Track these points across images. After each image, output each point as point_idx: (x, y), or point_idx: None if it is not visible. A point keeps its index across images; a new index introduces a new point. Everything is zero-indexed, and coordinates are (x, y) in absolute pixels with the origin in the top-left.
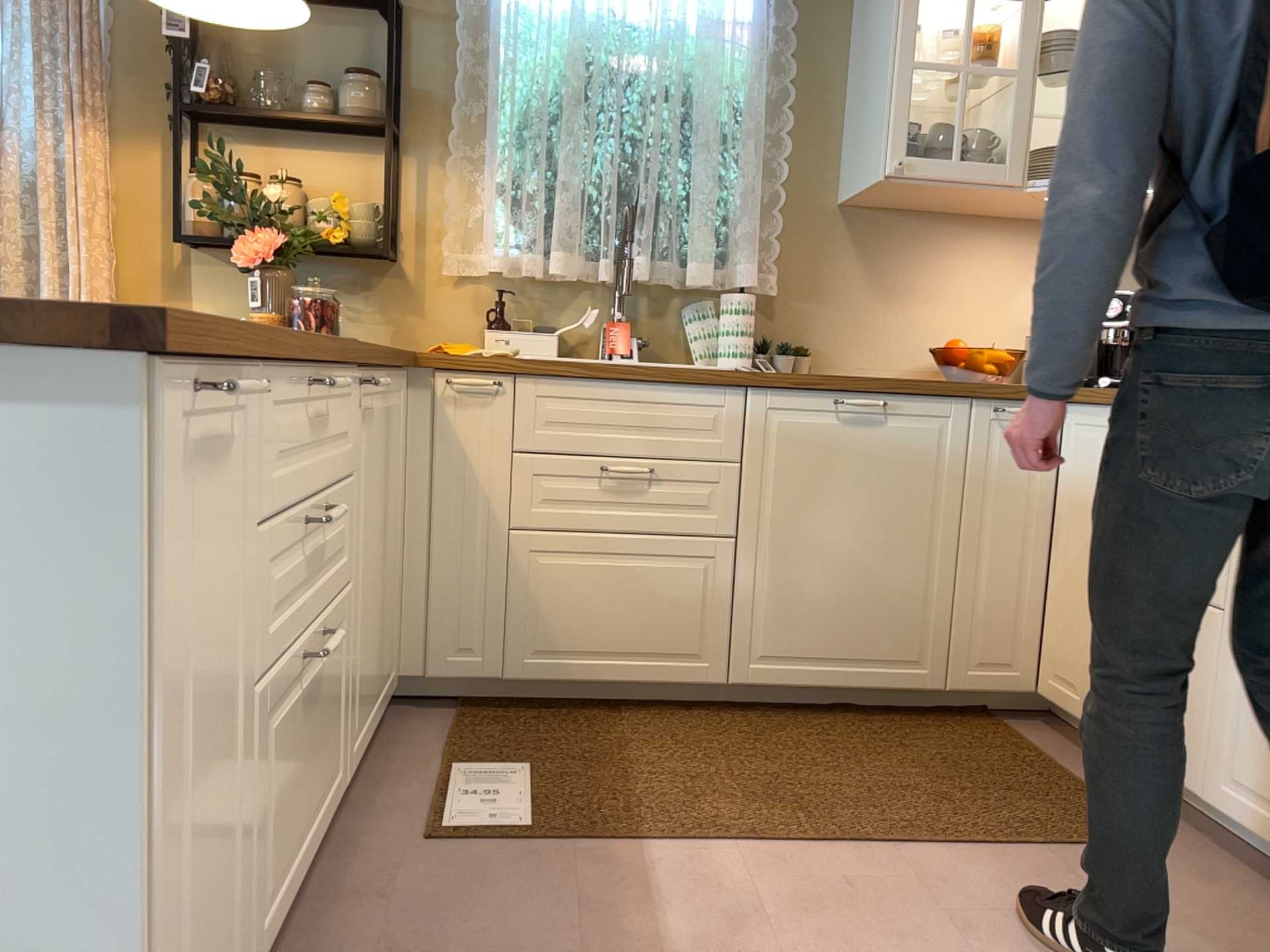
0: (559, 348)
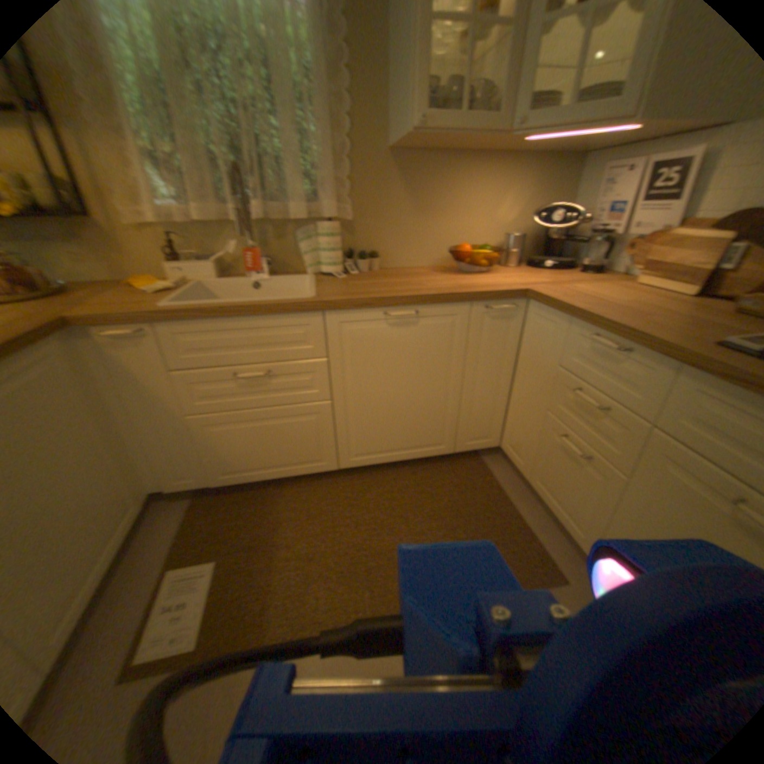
0: (217, 267)
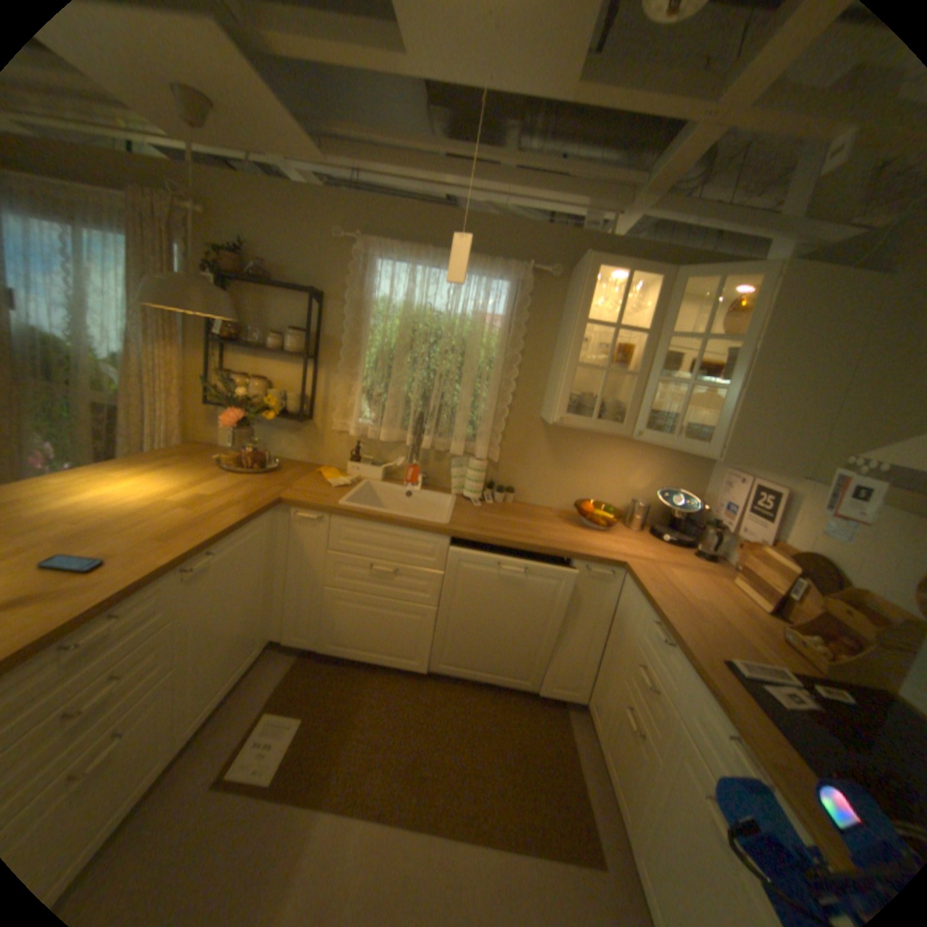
0: (385, 473)
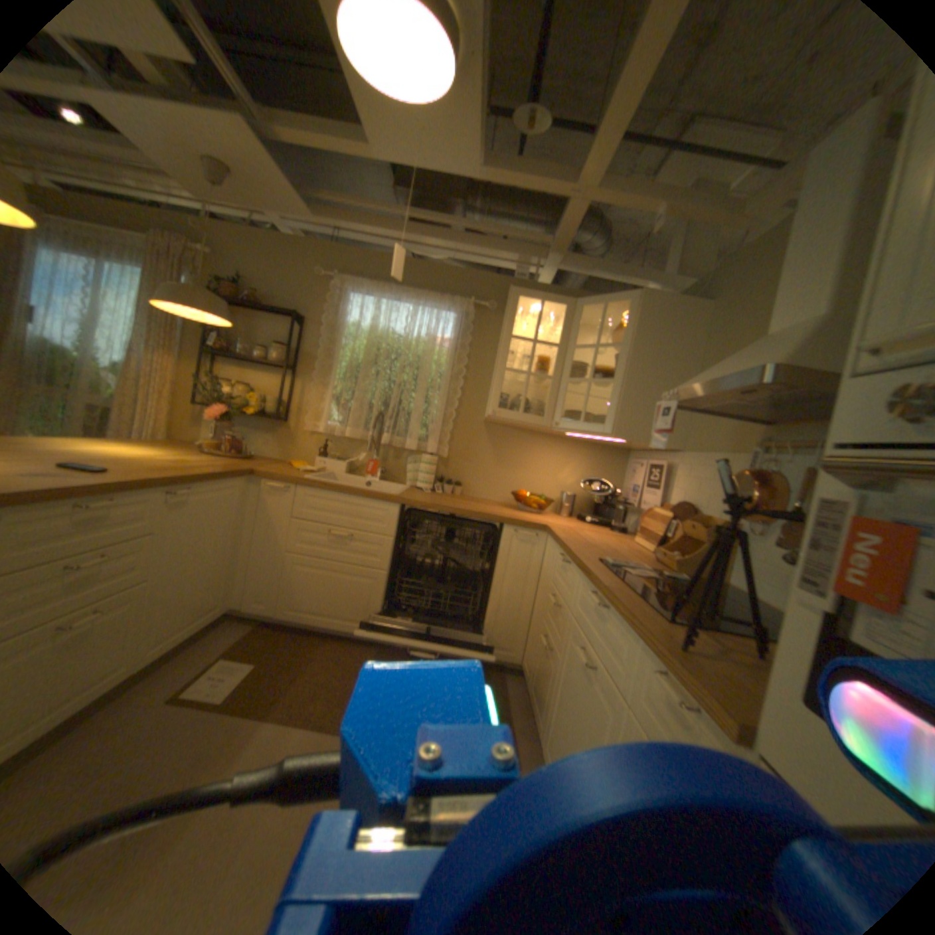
0: (349, 469)
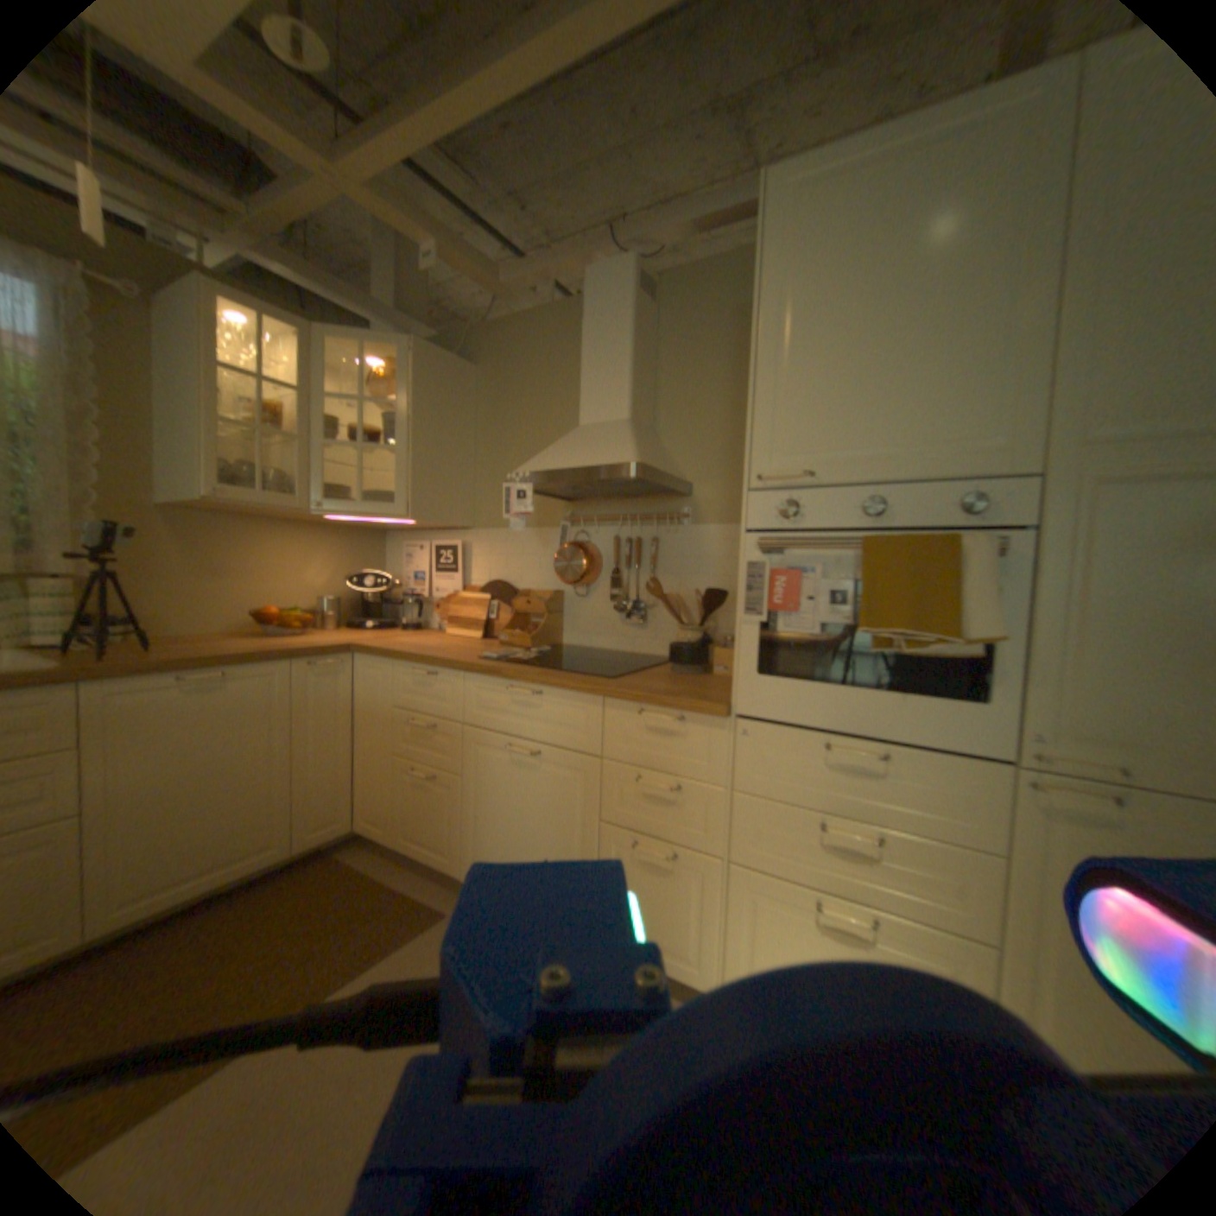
0: None
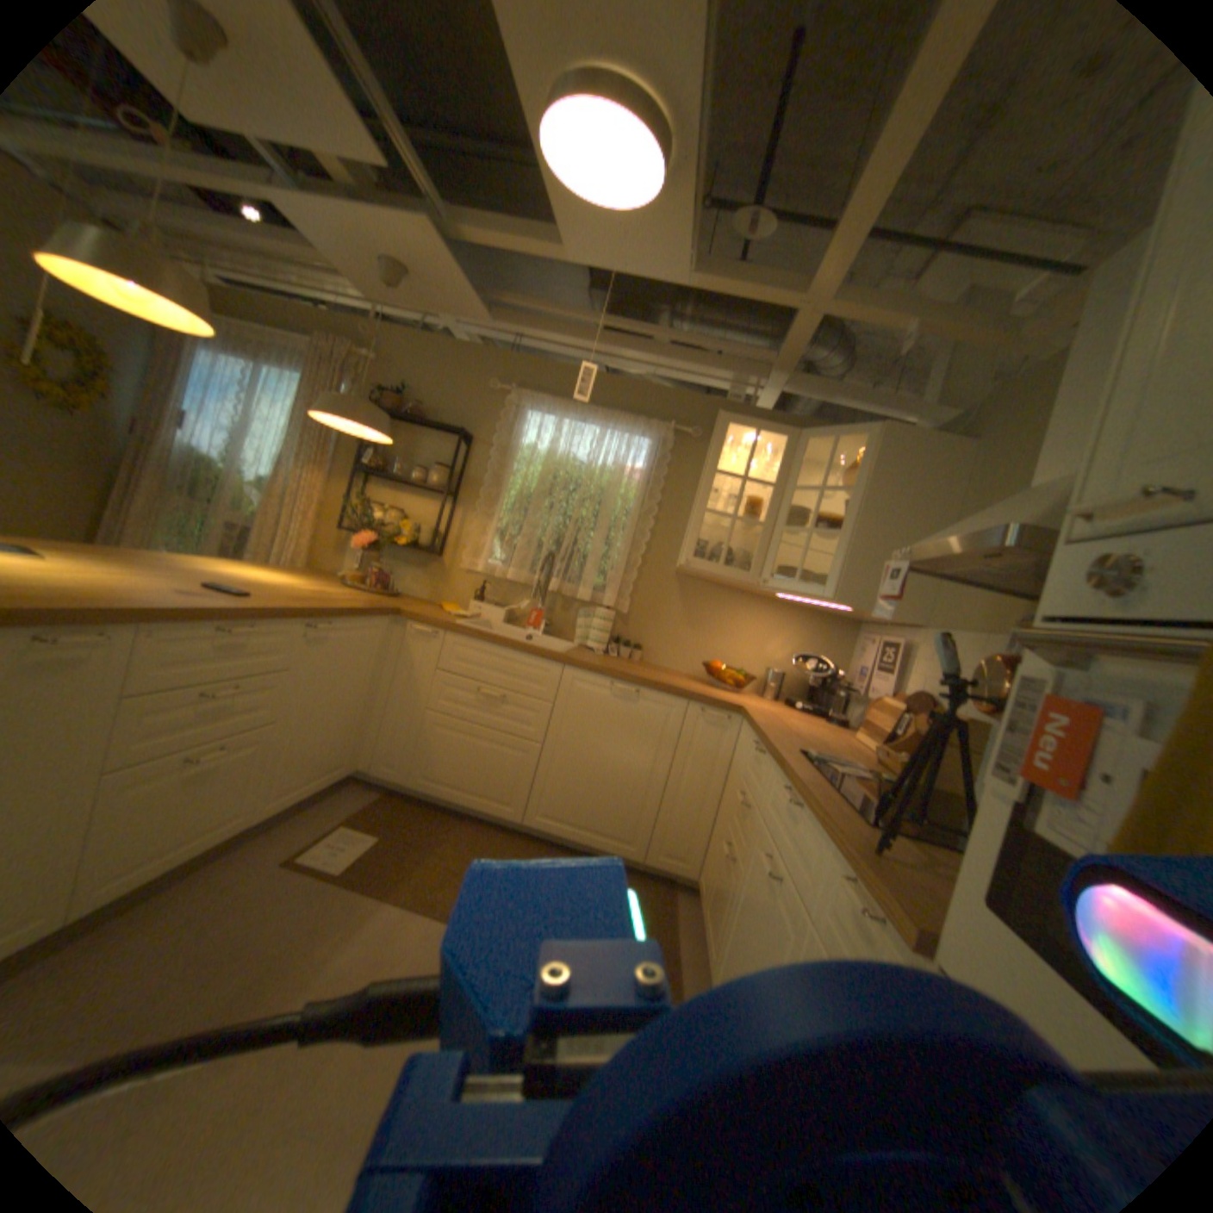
0: (507, 618)
